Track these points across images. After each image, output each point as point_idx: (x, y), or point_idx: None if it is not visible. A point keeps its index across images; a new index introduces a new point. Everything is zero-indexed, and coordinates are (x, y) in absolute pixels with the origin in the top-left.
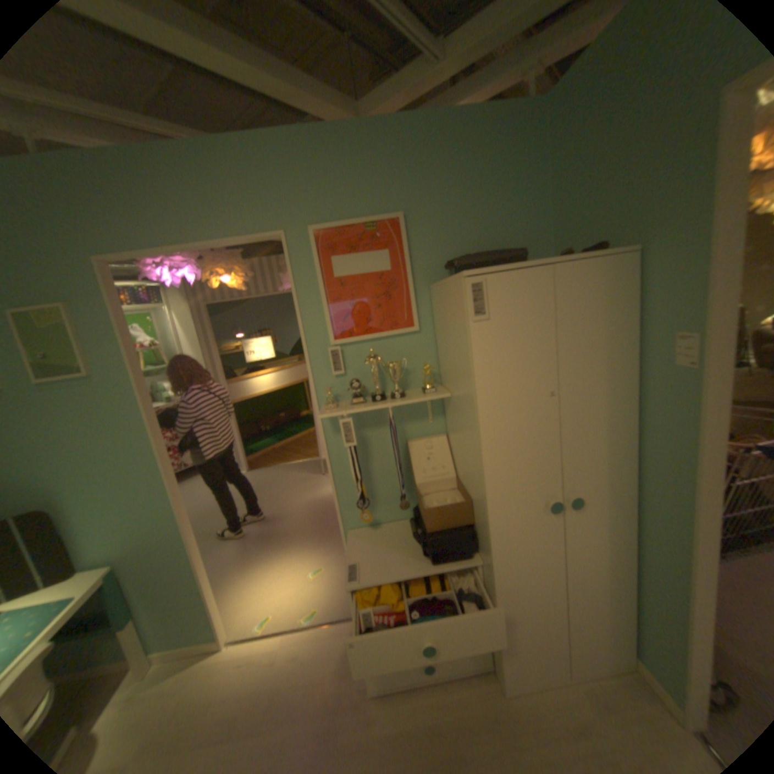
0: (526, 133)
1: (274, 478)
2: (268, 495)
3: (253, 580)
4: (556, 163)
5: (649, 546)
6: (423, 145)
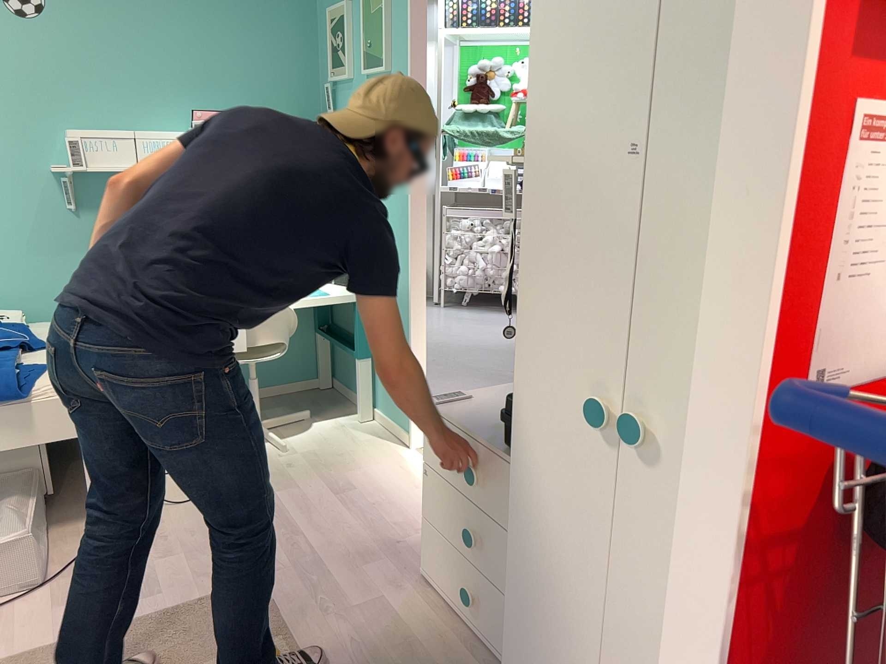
0: None
1: None
2: None
3: None
4: None
5: None
6: None
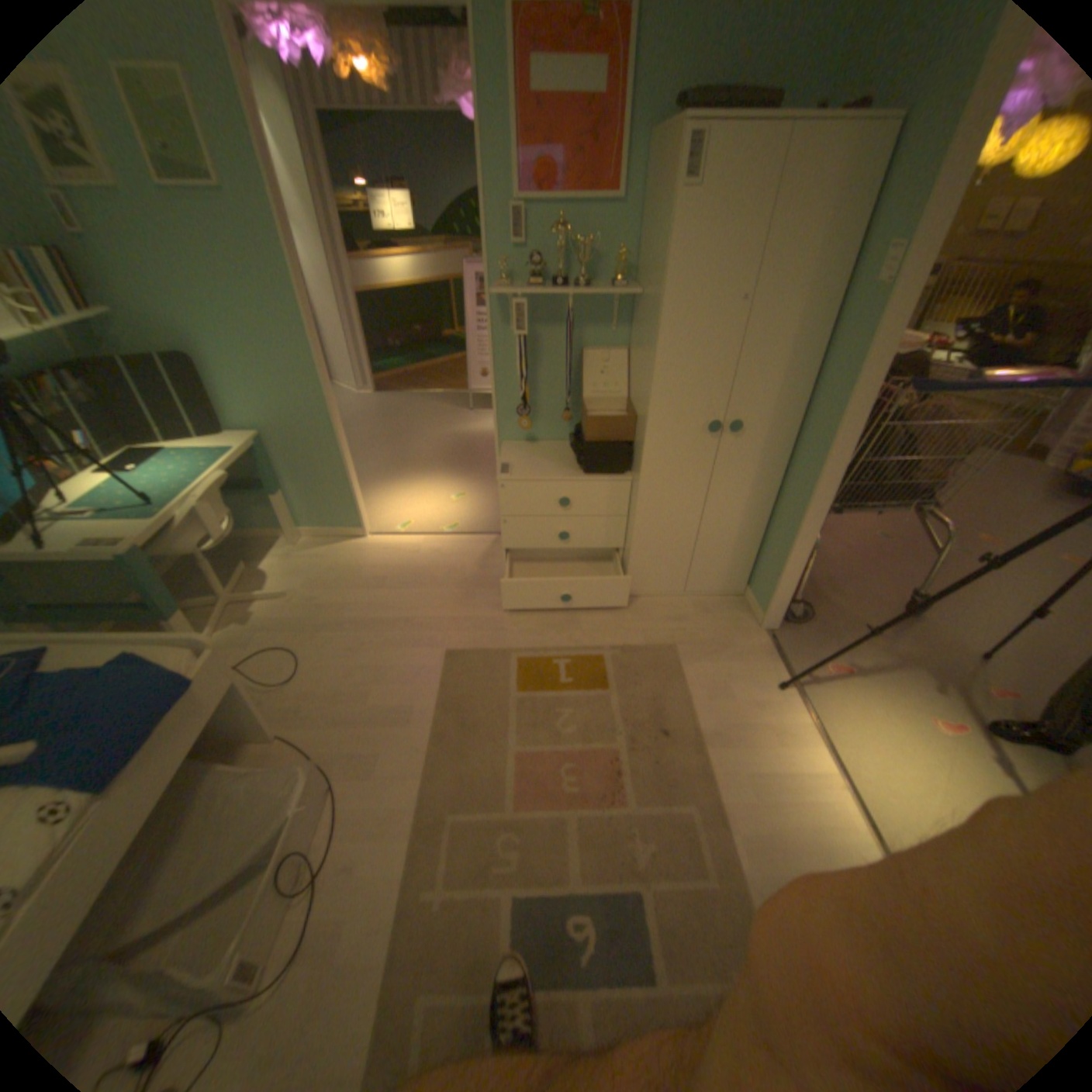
0: None
1: (409, 406)
2: (403, 422)
3: (392, 493)
4: None
5: (790, 482)
6: None
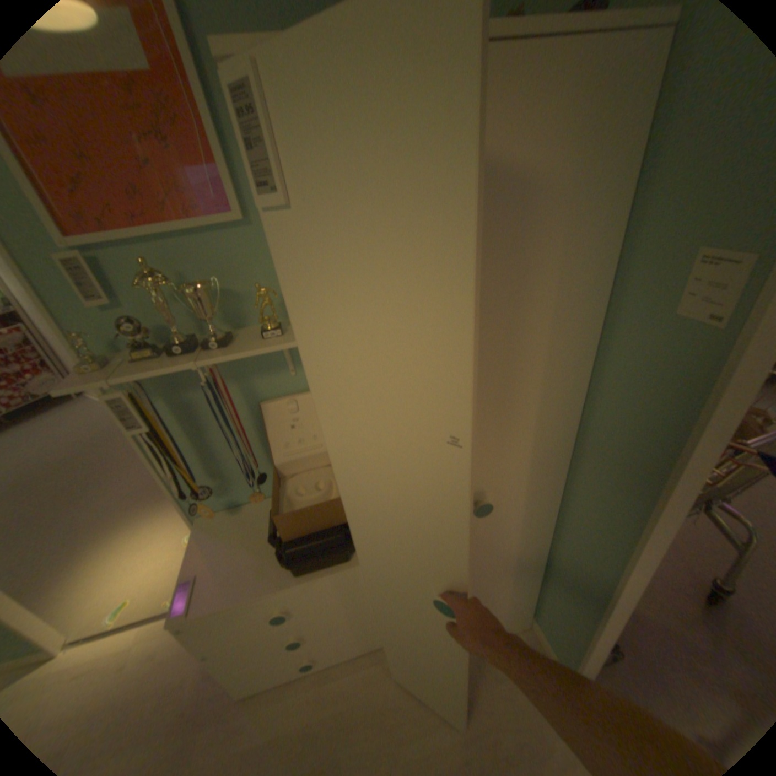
0: None
1: None
2: None
3: (111, 552)
4: None
5: (567, 537)
6: None
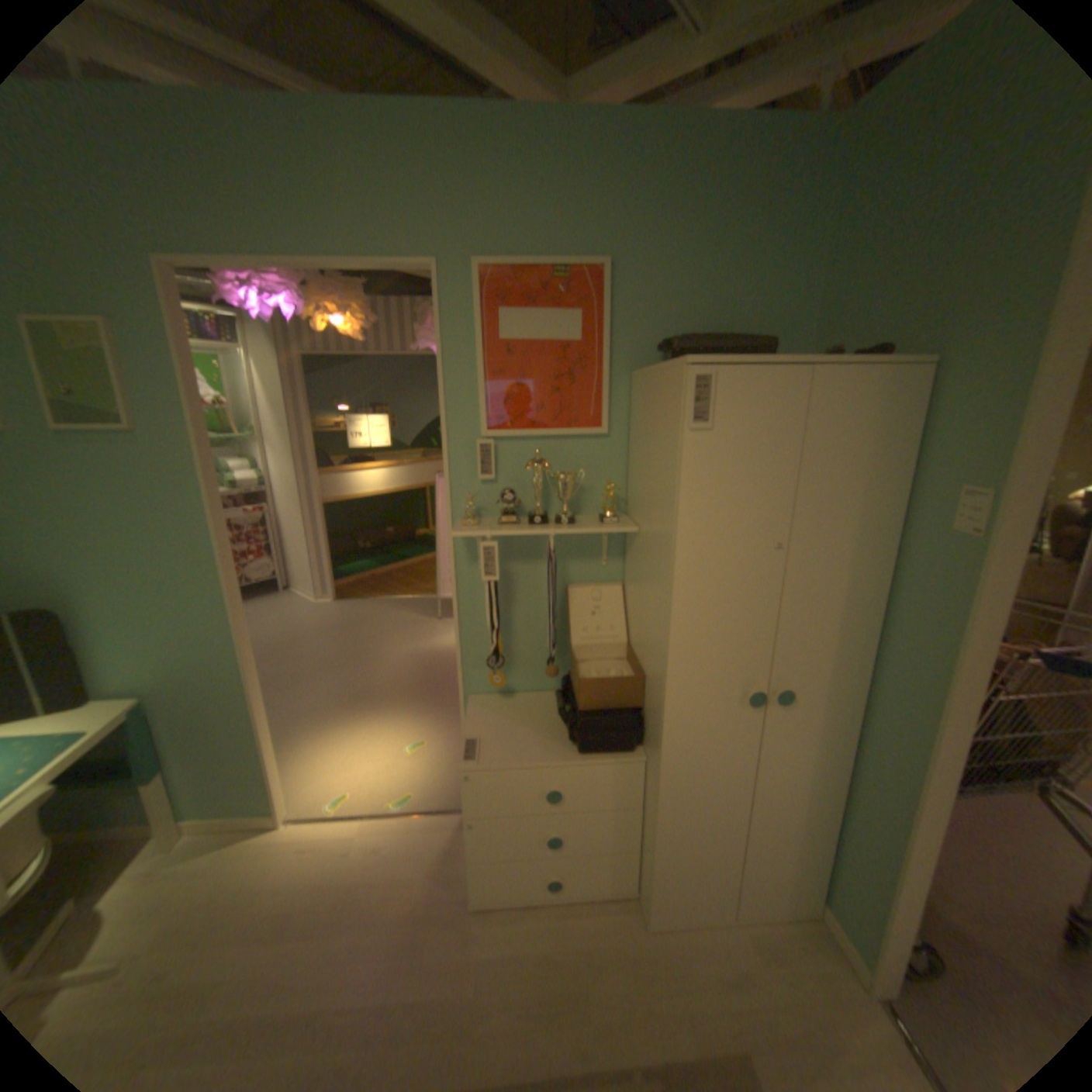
0: (805, 167)
1: (370, 615)
2: (359, 637)
3: (328, 746)
4: (840, 220)
5: (869, 765)
6: (655, 163)
